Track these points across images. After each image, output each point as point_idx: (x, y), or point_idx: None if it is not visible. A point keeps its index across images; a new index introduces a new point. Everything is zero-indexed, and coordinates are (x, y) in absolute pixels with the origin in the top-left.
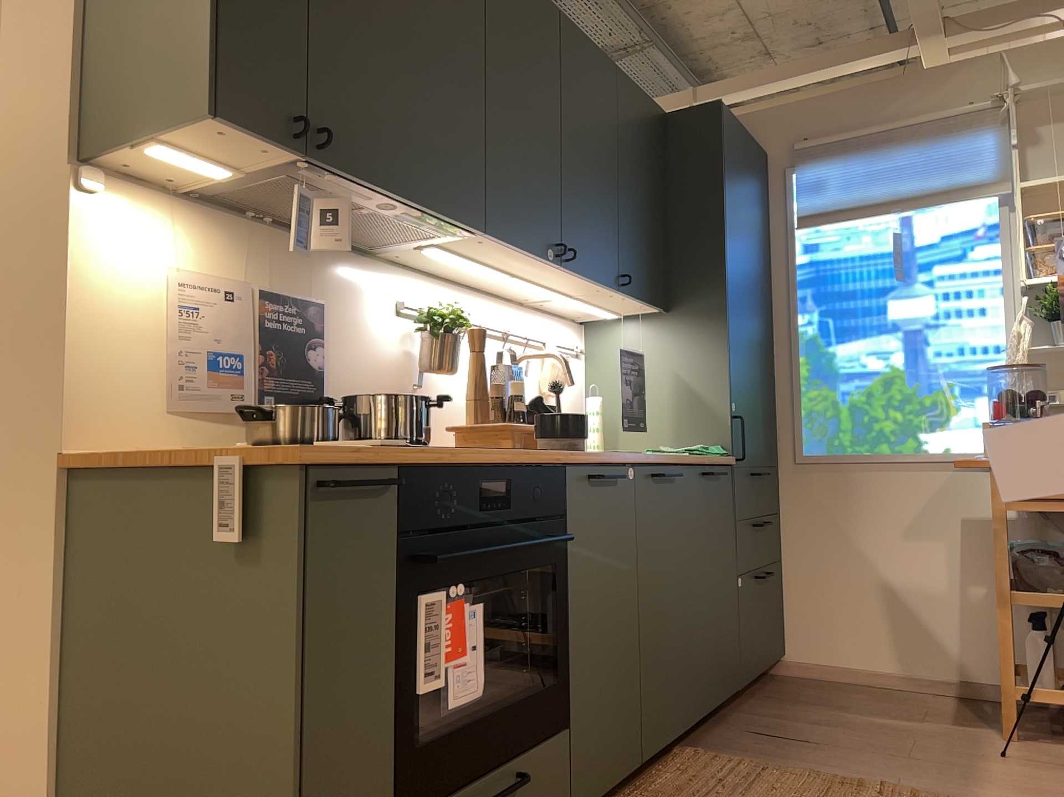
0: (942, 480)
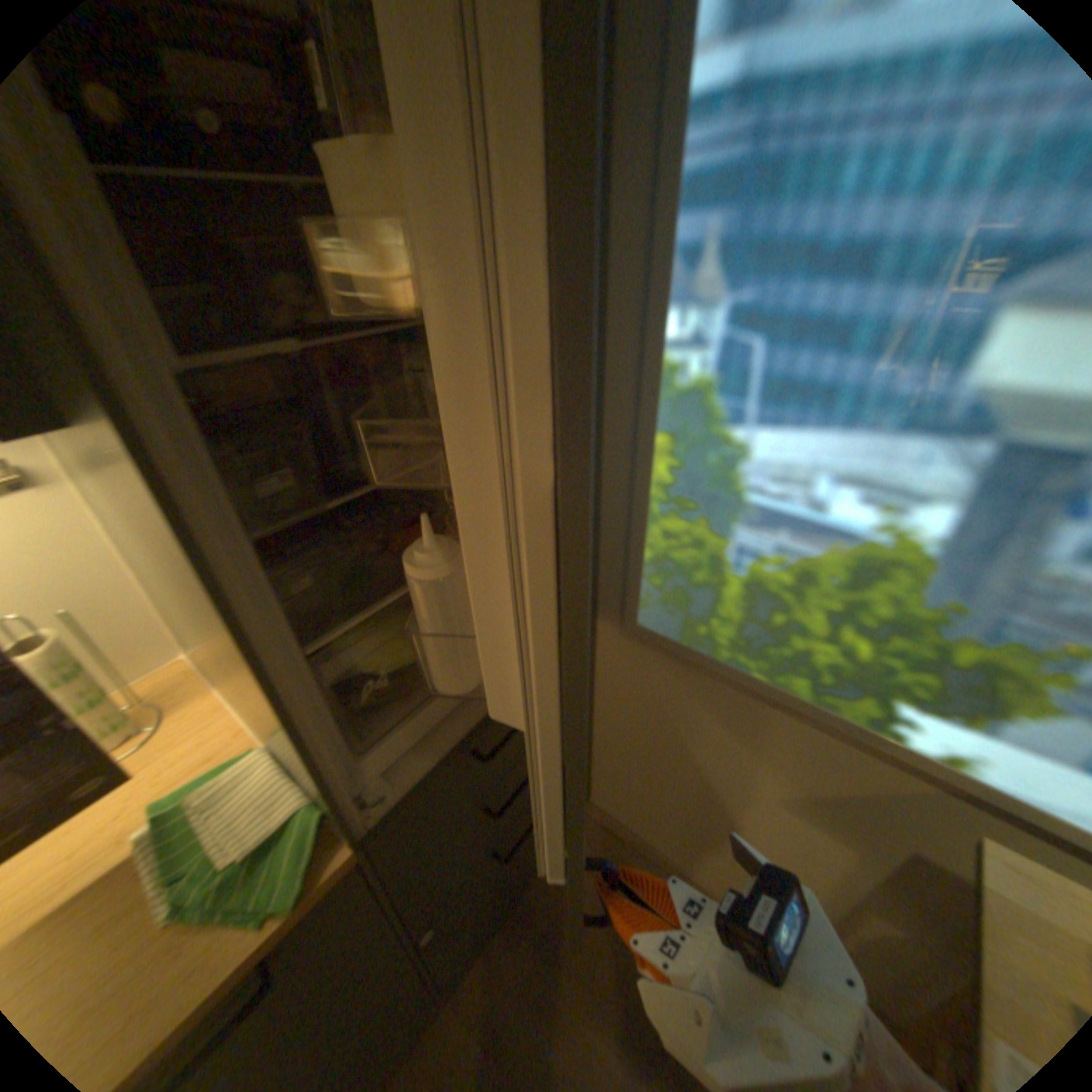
0: (913, 790)
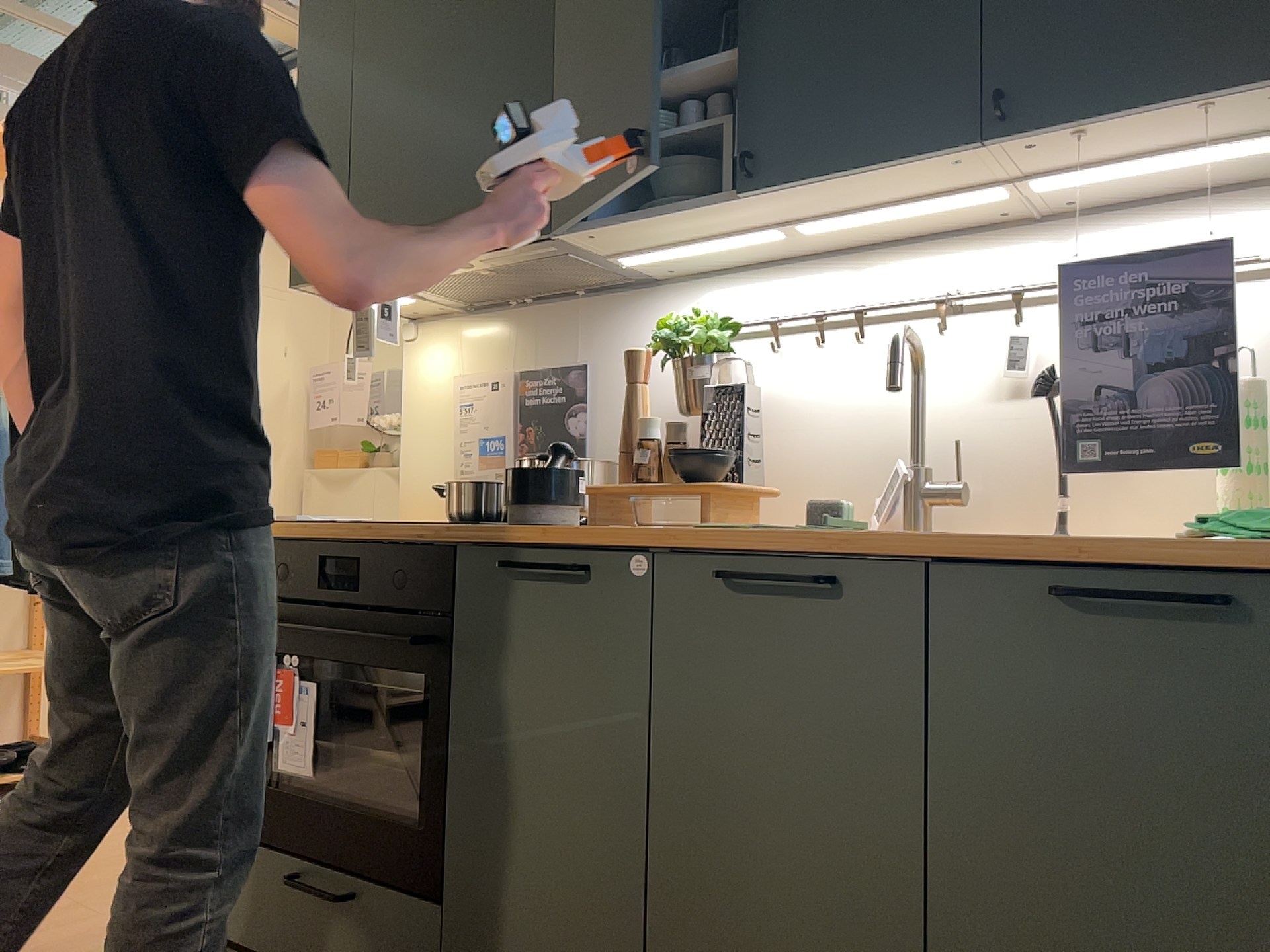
0: None
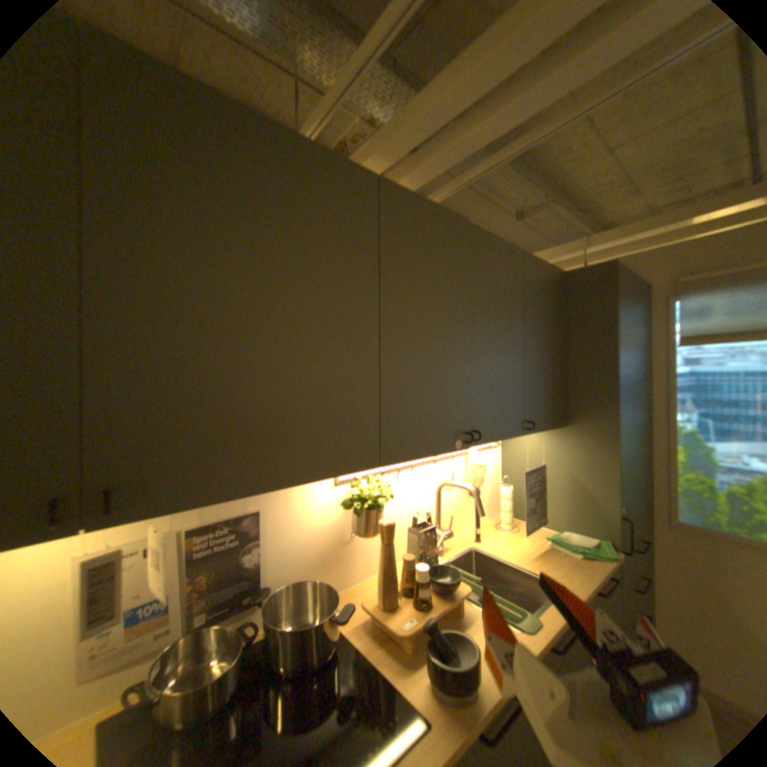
0: None
